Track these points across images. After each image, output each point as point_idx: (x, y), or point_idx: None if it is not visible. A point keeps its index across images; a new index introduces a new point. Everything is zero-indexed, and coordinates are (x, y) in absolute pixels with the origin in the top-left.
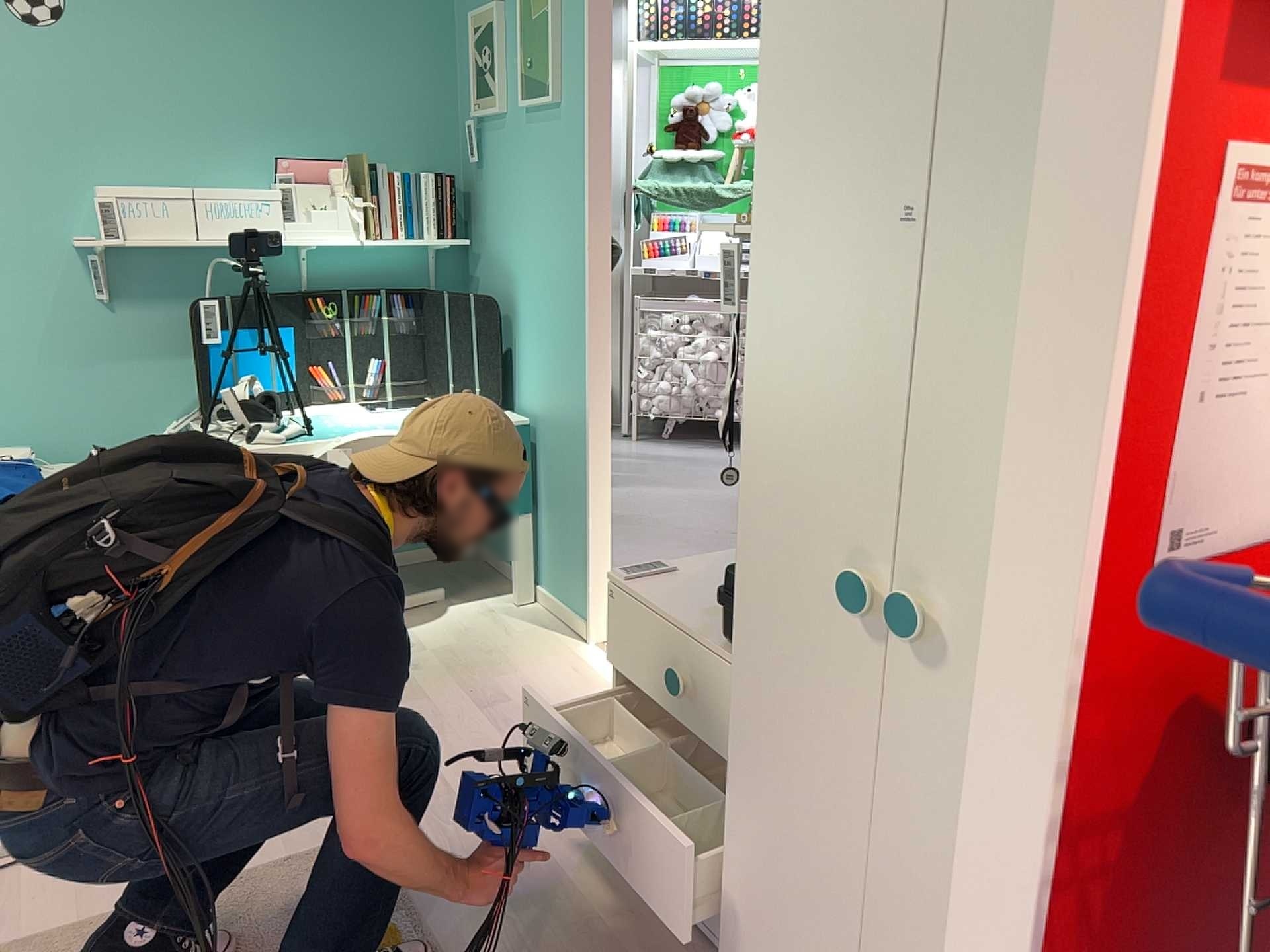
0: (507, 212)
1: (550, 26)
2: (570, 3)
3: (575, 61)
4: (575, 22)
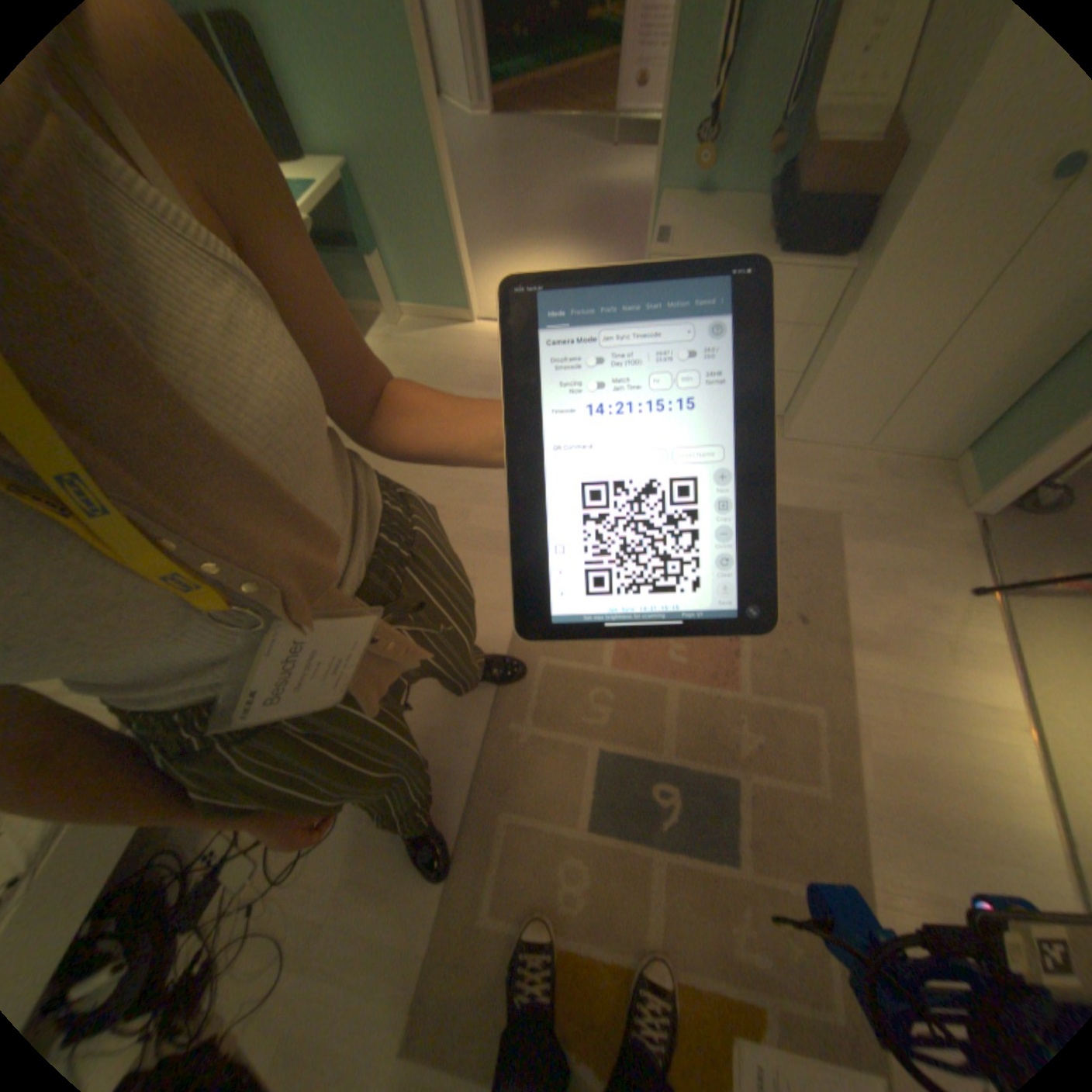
0: None
1: None
2: None
3: None
4: None
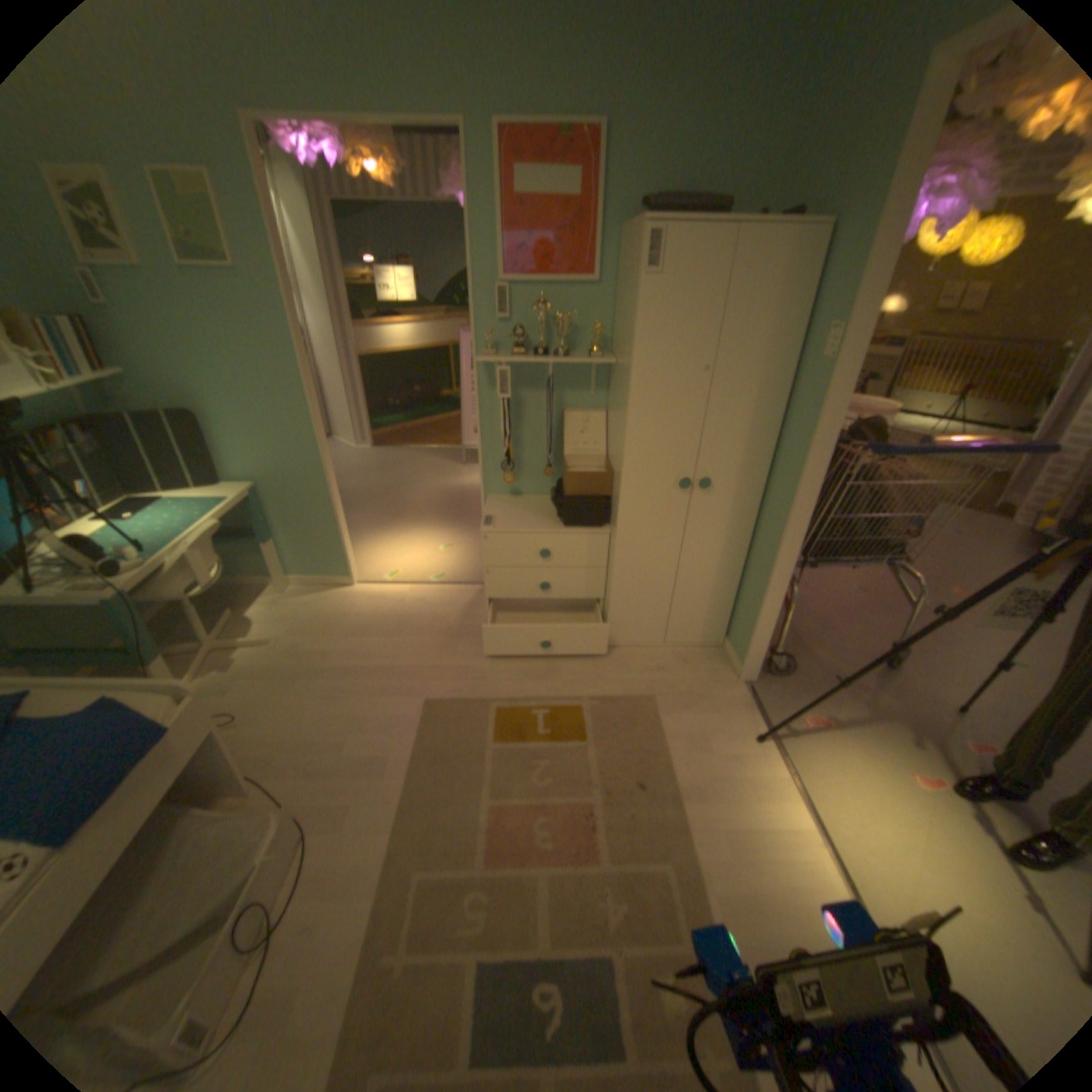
0: (168, 347)
1: (215, 211)
2: (233, 197)
3: (252, 242)
4: (245, 212)
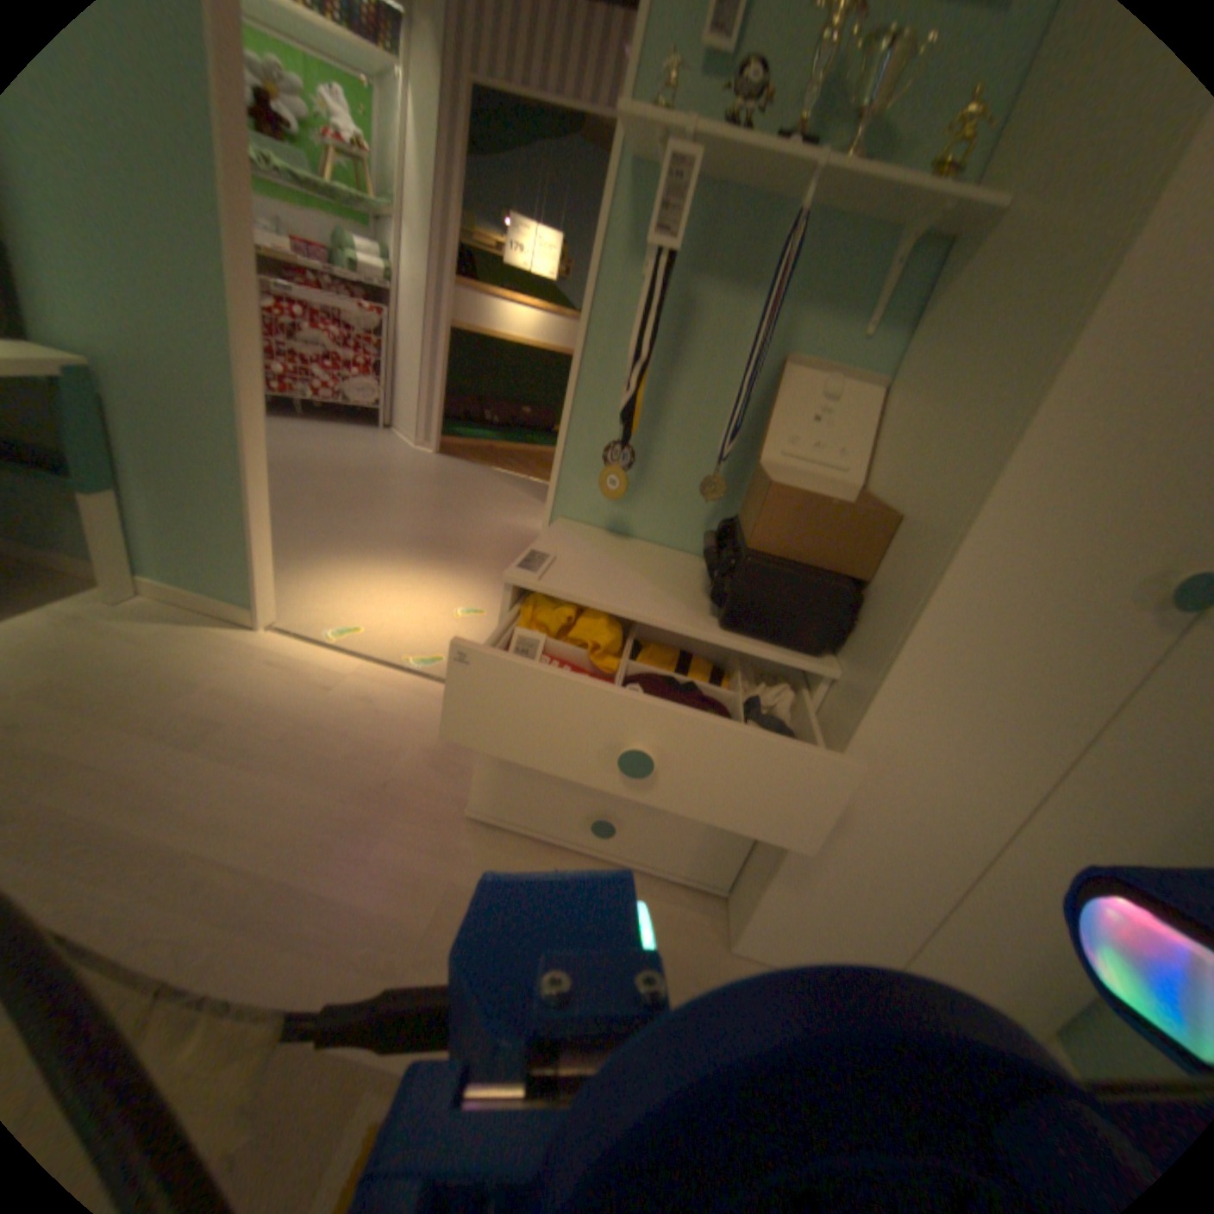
0: None
1: None
2: None
3: None
4: None
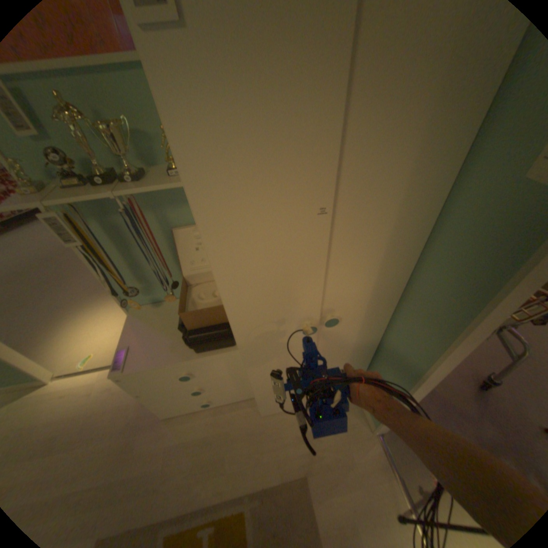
0: None
1: None
2: None
3: None
4: None
